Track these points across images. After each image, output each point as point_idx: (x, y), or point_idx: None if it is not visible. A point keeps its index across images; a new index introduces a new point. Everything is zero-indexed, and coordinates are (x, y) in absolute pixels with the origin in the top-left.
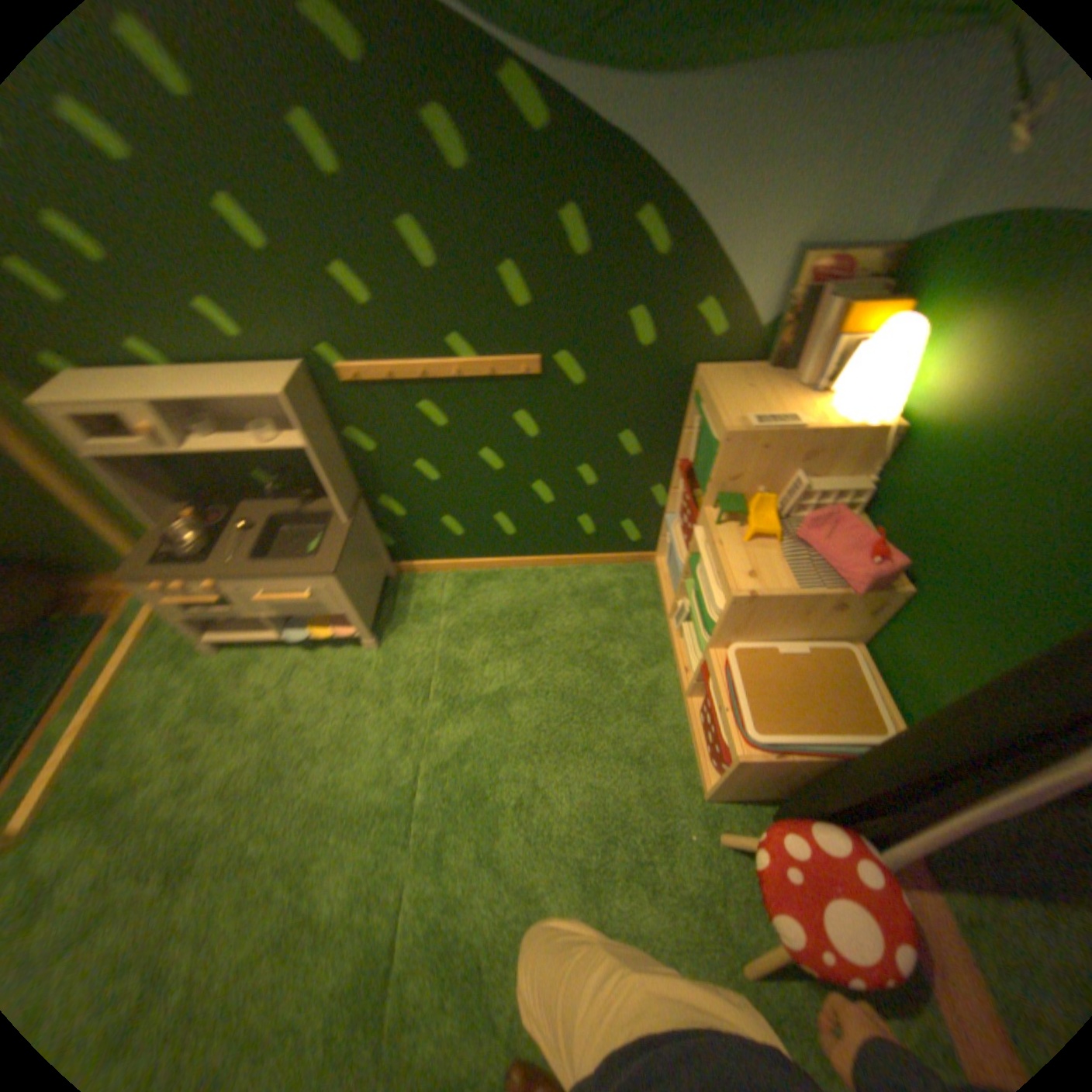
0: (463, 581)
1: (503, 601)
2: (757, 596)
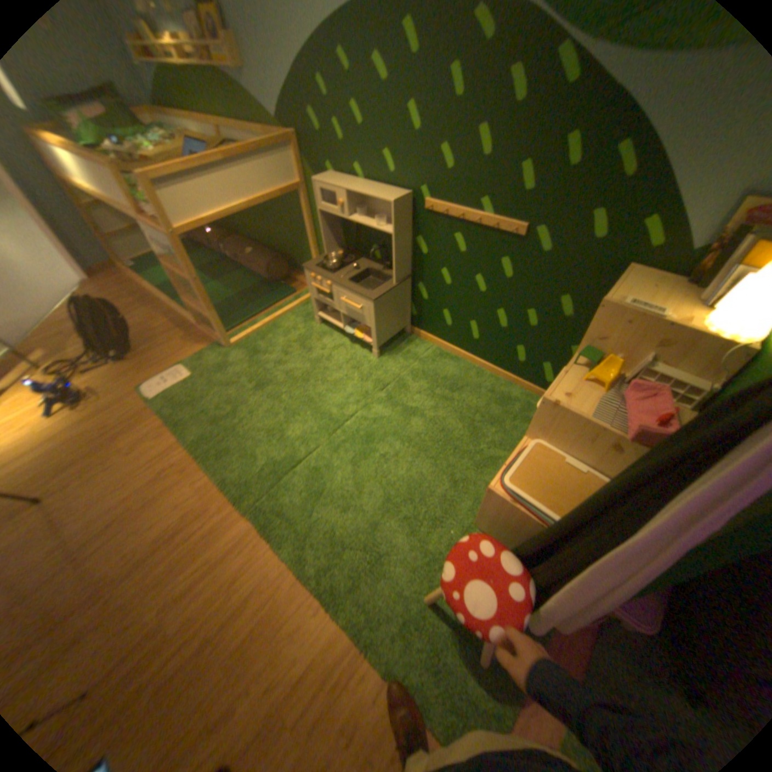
0: (438, 353)
1: (449, 373)
2: (559, 405)
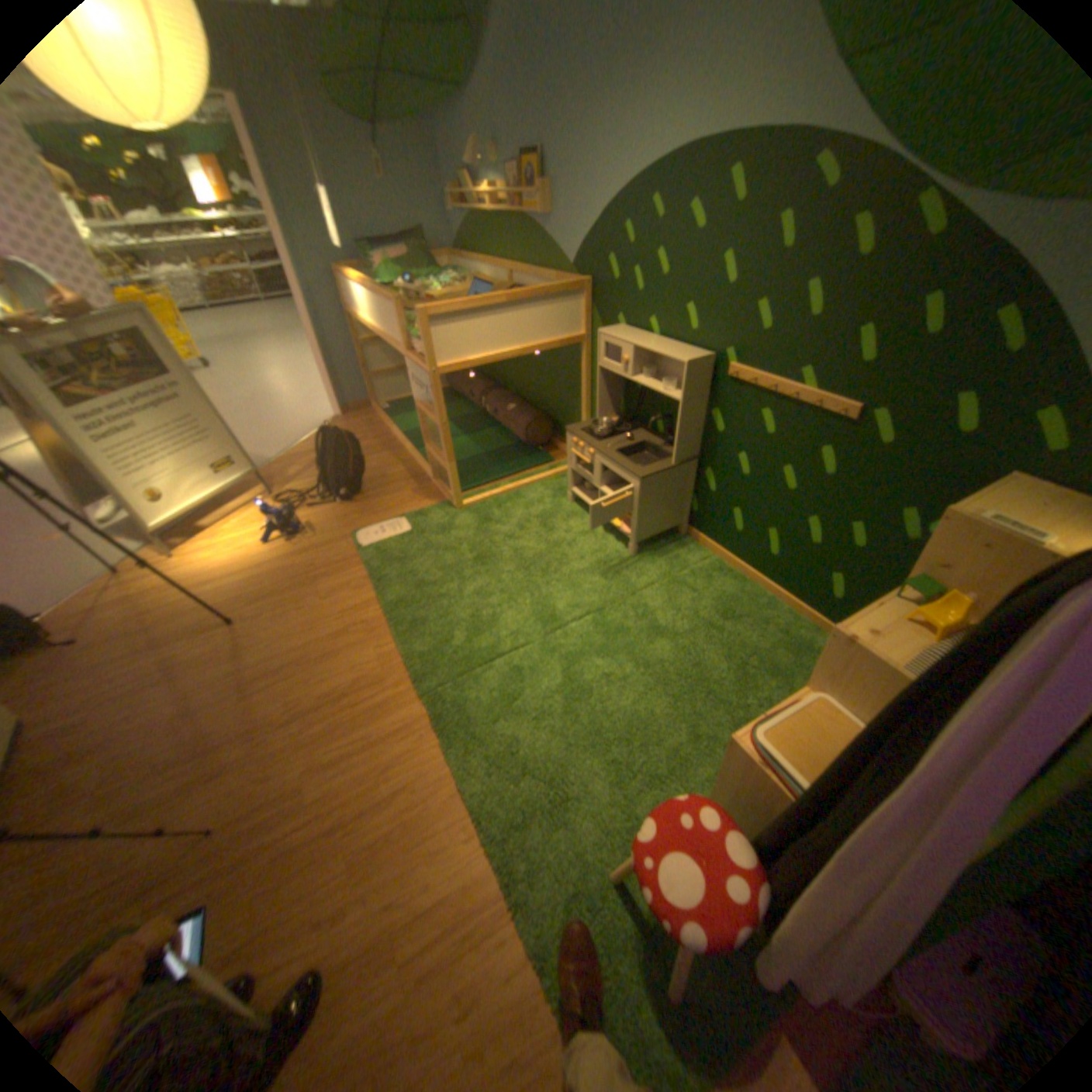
0: (717, 567)
1: (727, 596)
2: (855, 642)
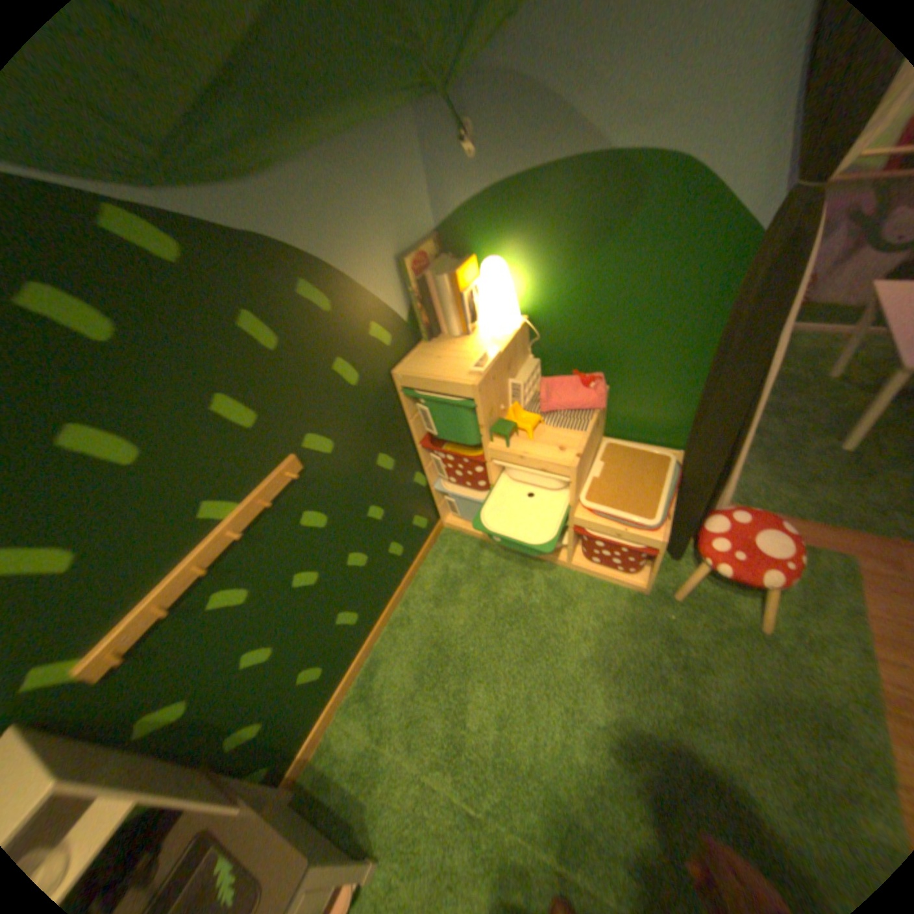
0: (355, 705)
1: (404, 671)
2: (580, 454)
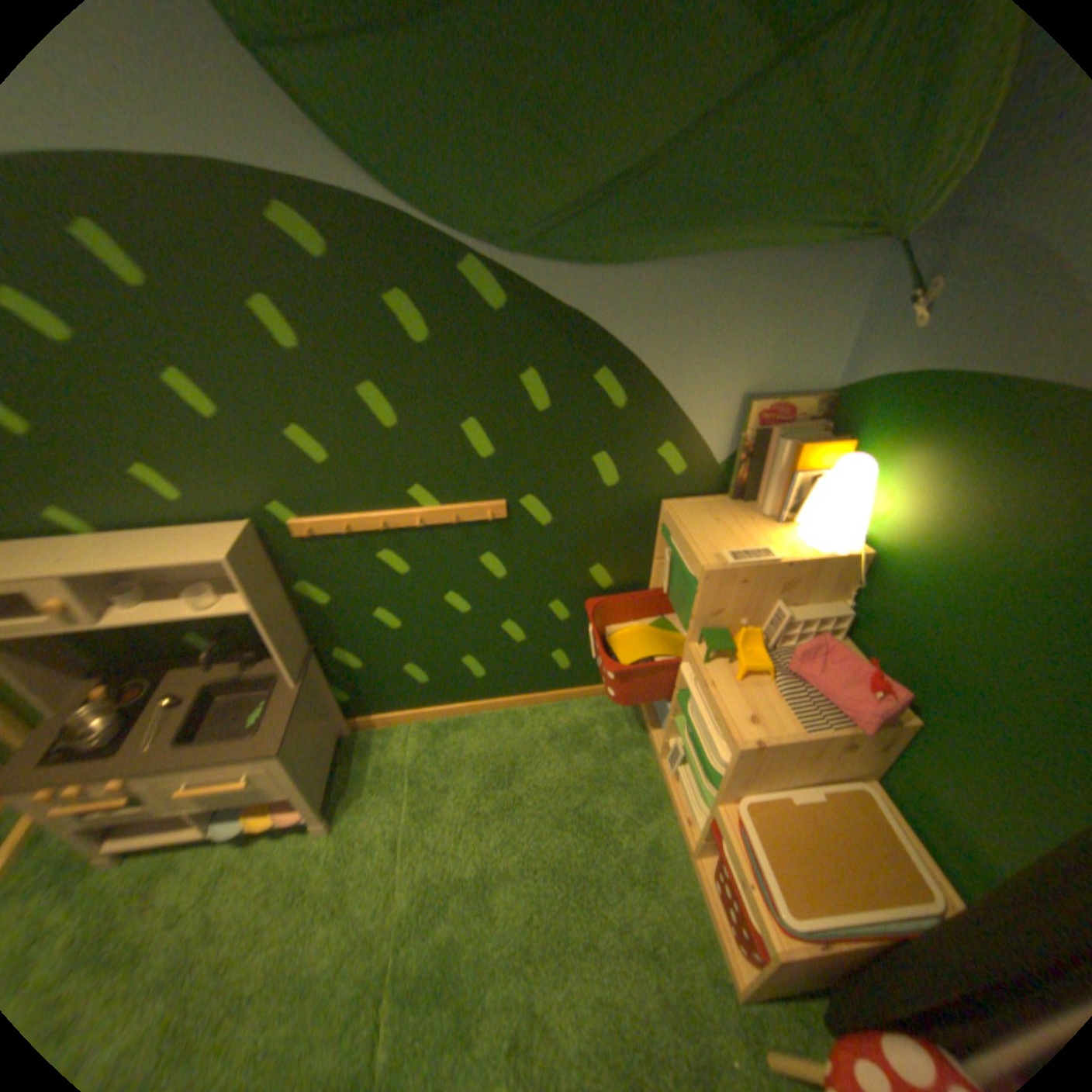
0: (428, 734)
1: (475, 755)
2: (765, 747)
